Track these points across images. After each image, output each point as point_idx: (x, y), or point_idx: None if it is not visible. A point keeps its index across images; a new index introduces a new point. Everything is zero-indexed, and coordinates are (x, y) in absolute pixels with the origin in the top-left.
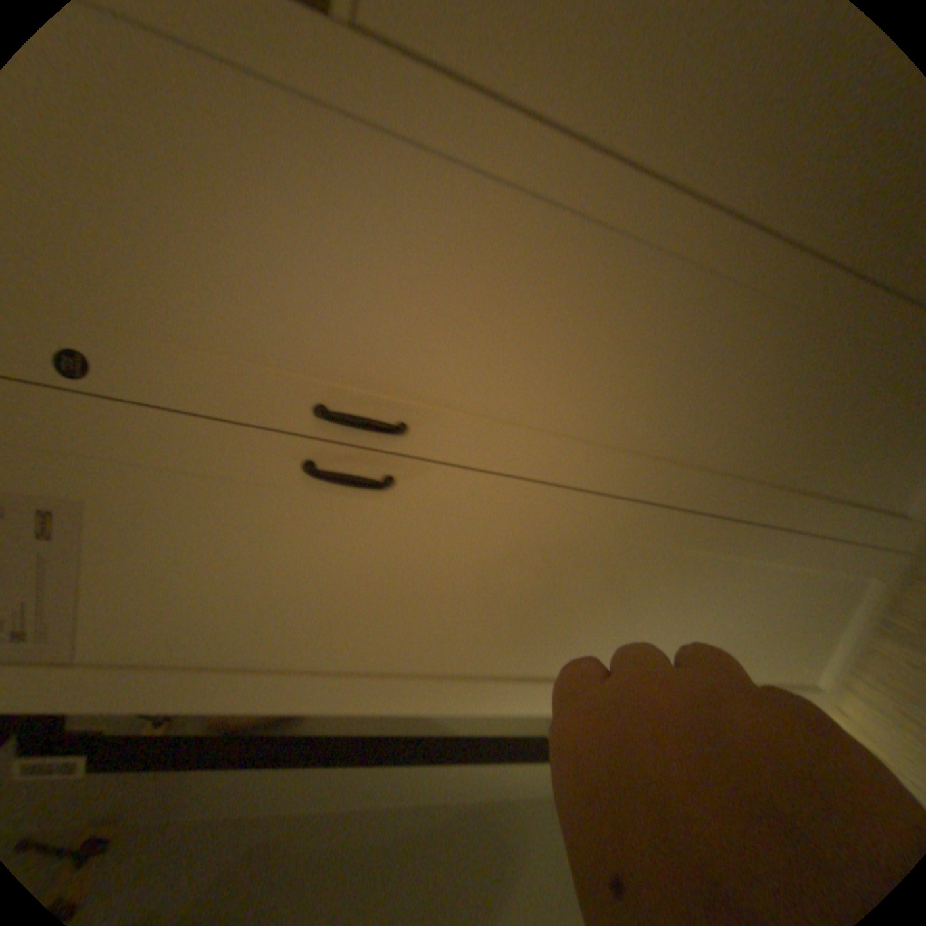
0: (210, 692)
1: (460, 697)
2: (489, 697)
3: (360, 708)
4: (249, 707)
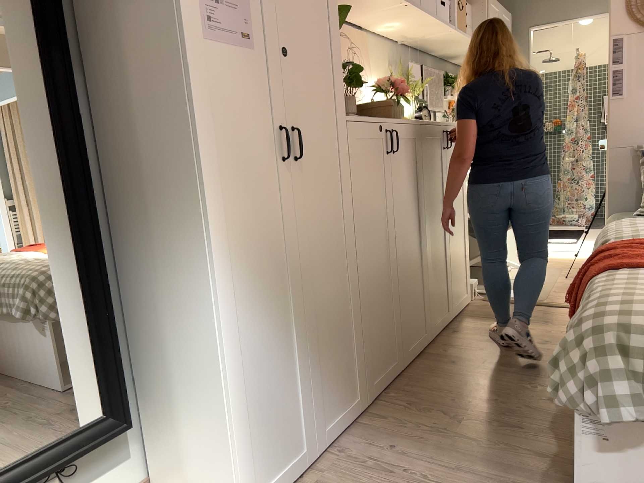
0: (194, 96)
1: (211, 233)
2: (213, 252)
3: (198, 176)
4: (191, 116)
